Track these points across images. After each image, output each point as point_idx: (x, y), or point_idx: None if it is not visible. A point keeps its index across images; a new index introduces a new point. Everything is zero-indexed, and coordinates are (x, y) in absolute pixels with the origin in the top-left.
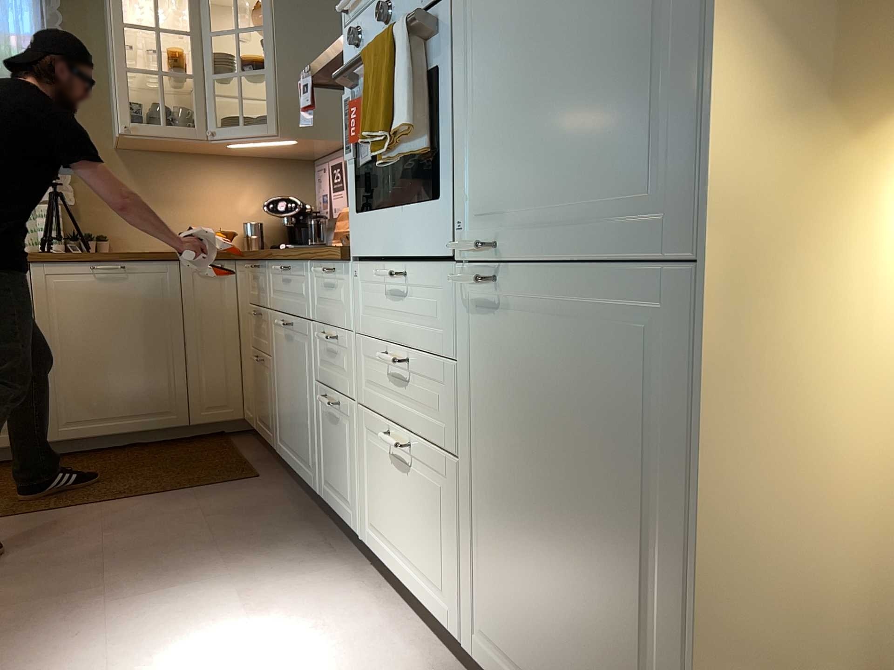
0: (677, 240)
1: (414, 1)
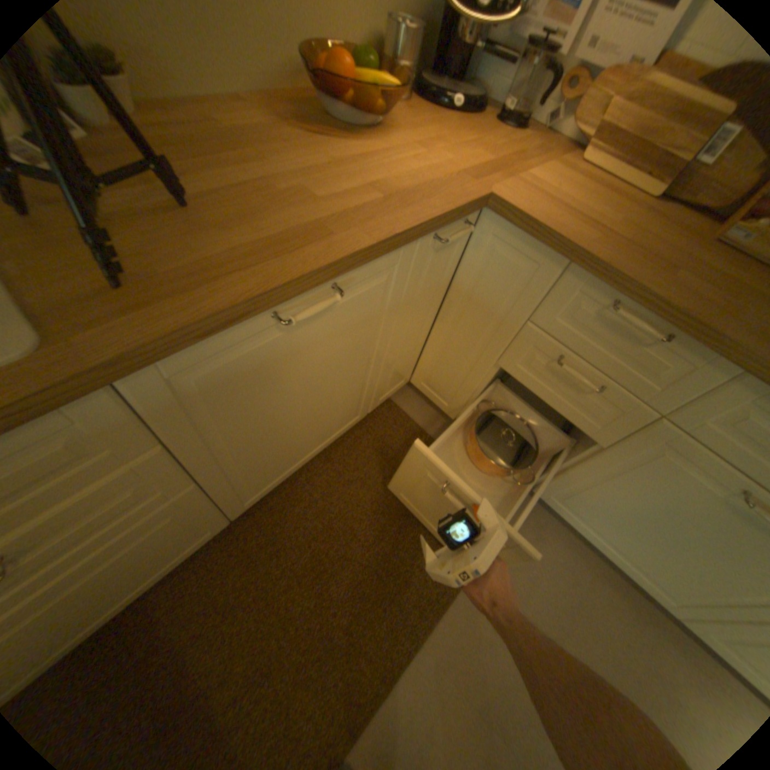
0: None
1: None
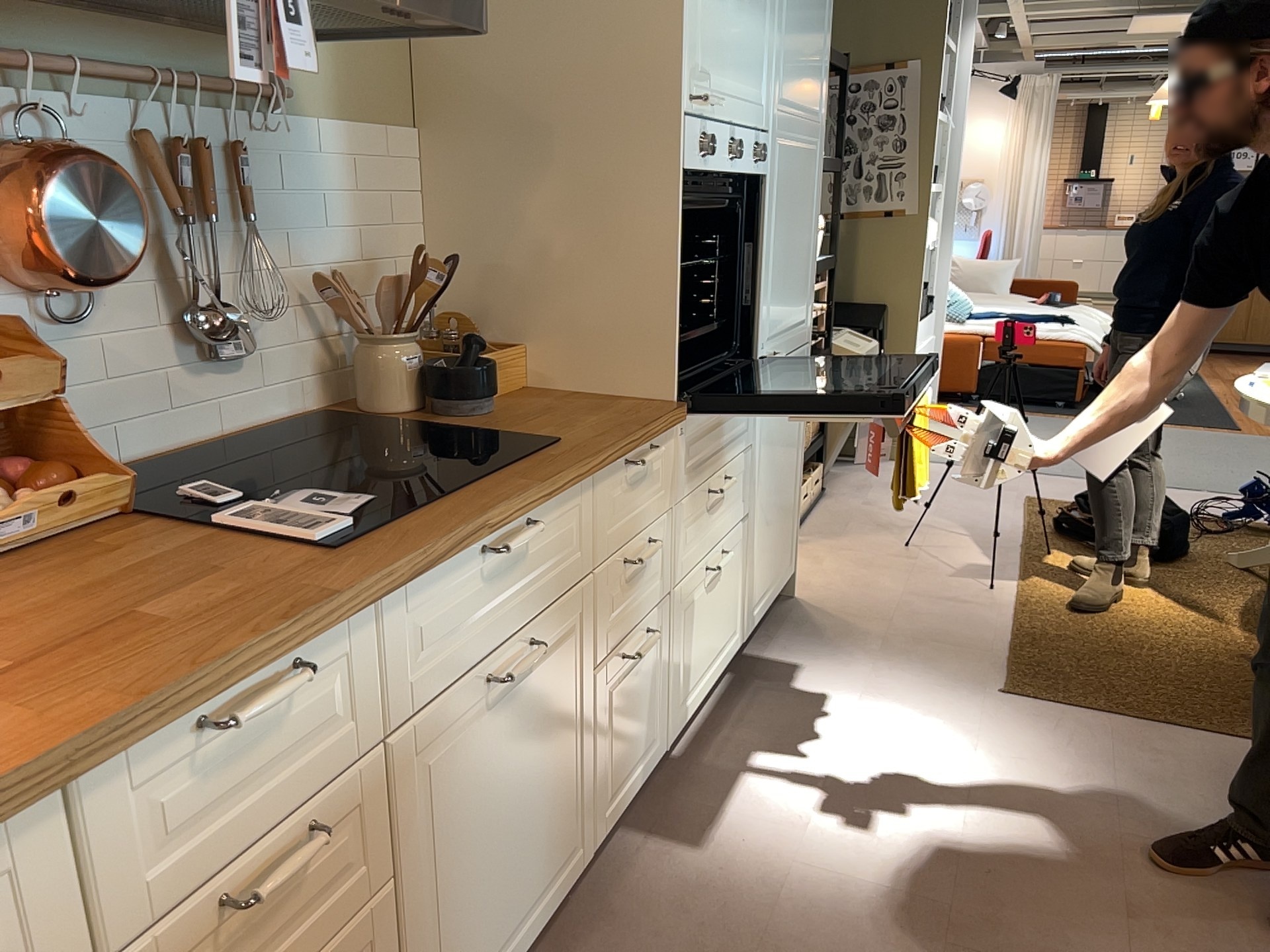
0: (807, 334)
1: (748, 160)
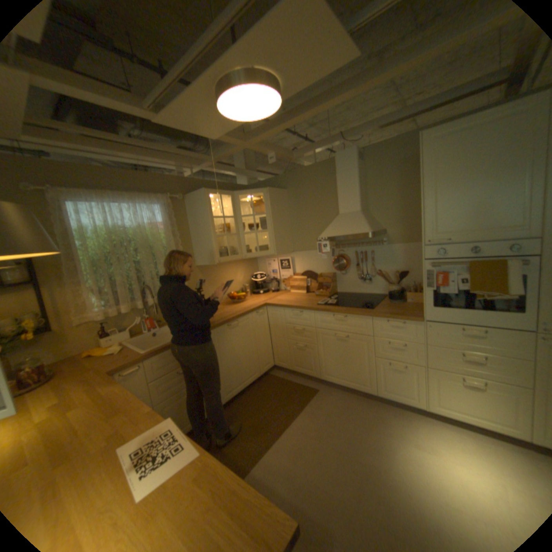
0: None
1: (499, 251)
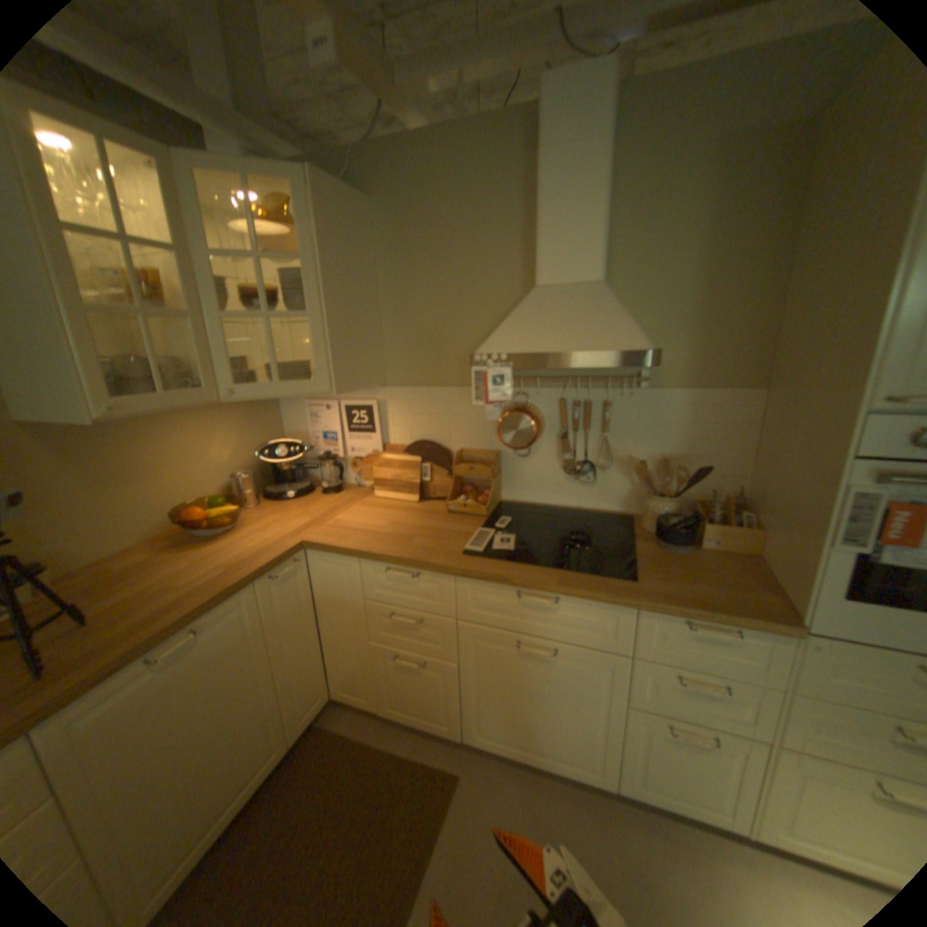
0: None
1: None
